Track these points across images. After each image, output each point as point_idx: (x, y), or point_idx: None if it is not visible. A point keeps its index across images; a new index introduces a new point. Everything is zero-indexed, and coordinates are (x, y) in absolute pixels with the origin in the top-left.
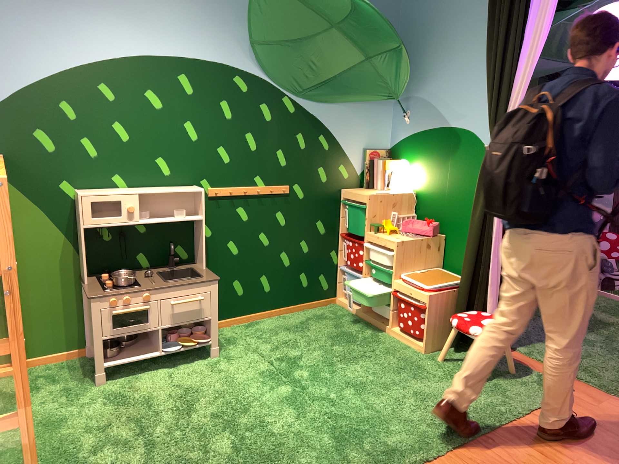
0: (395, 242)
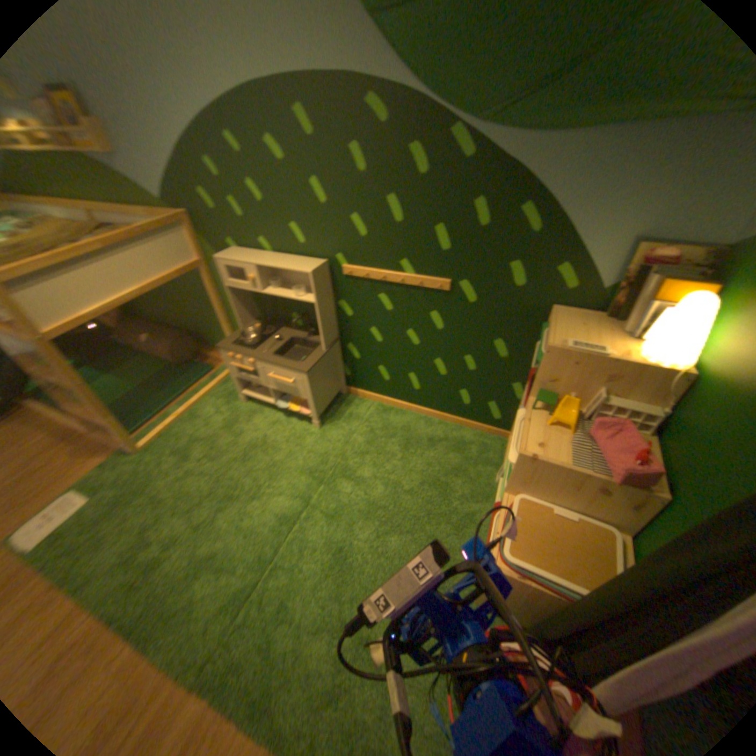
0: (521, 455)
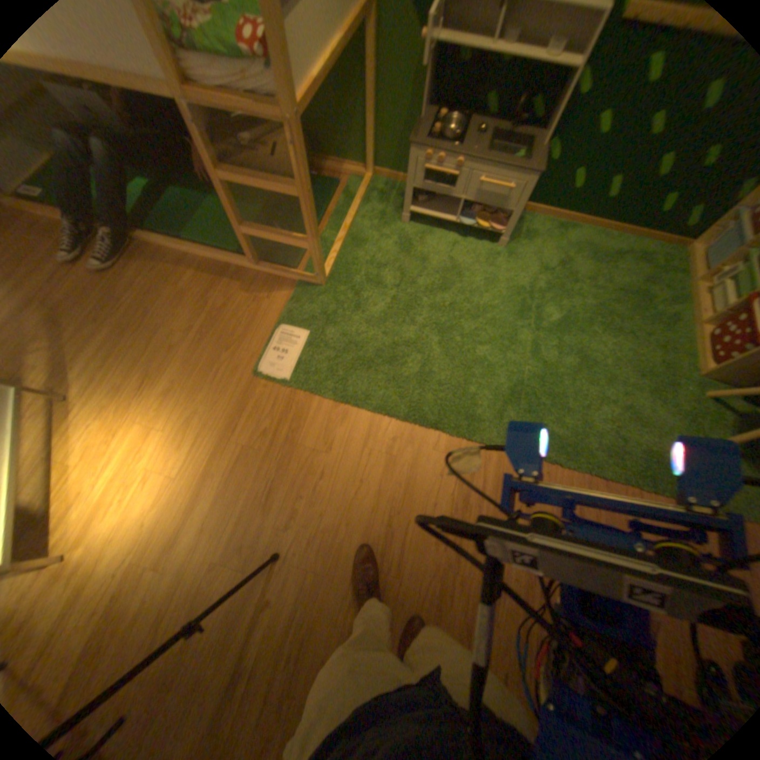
0: None
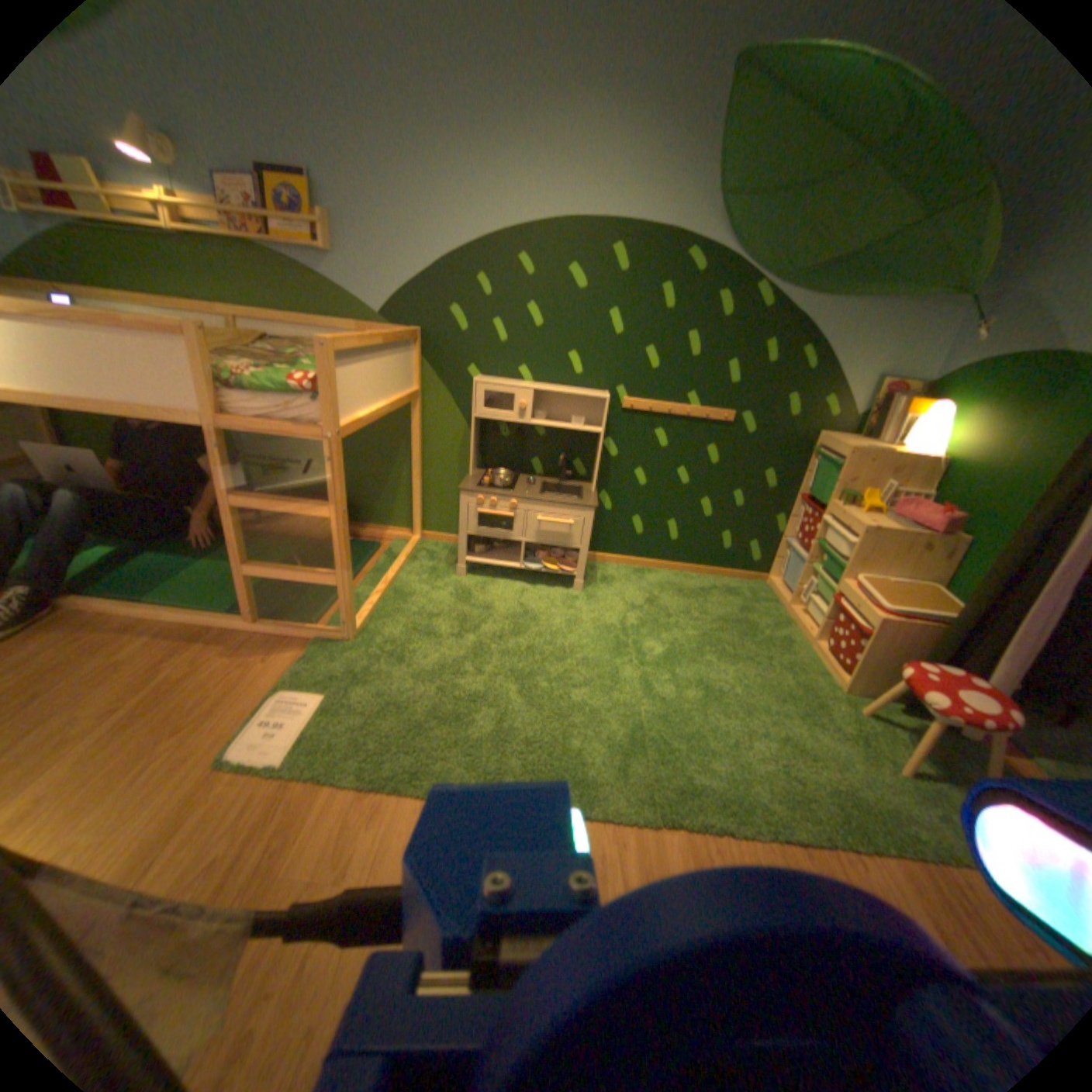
0: (862, 524)
